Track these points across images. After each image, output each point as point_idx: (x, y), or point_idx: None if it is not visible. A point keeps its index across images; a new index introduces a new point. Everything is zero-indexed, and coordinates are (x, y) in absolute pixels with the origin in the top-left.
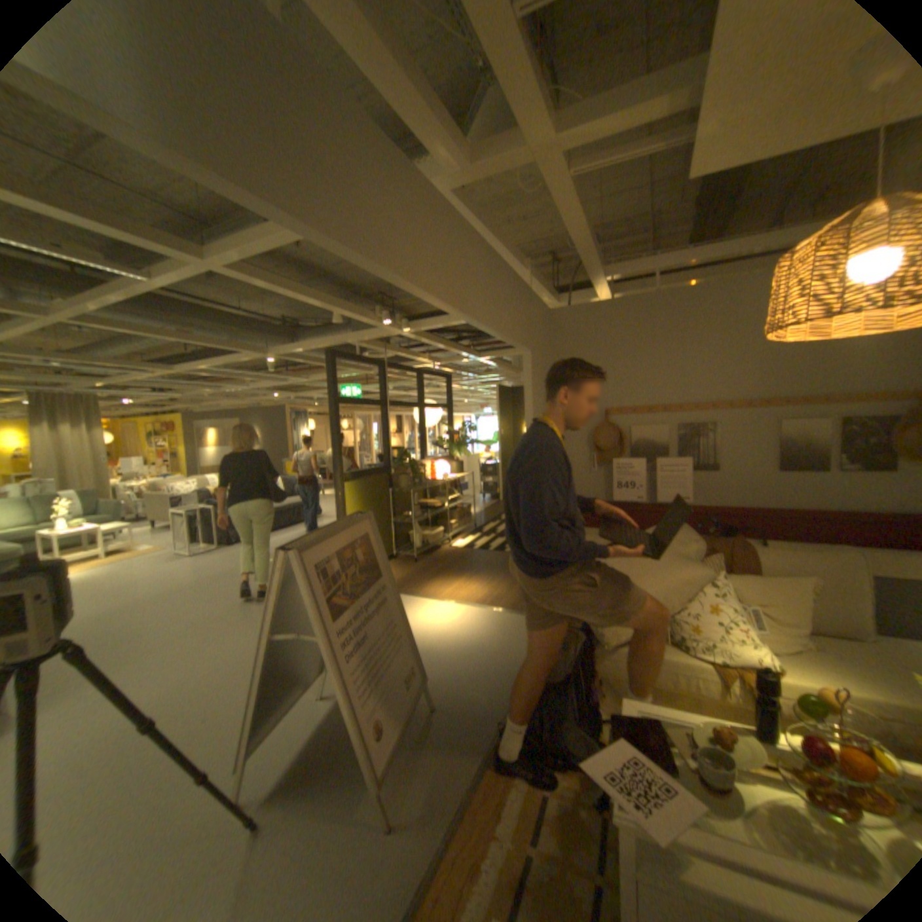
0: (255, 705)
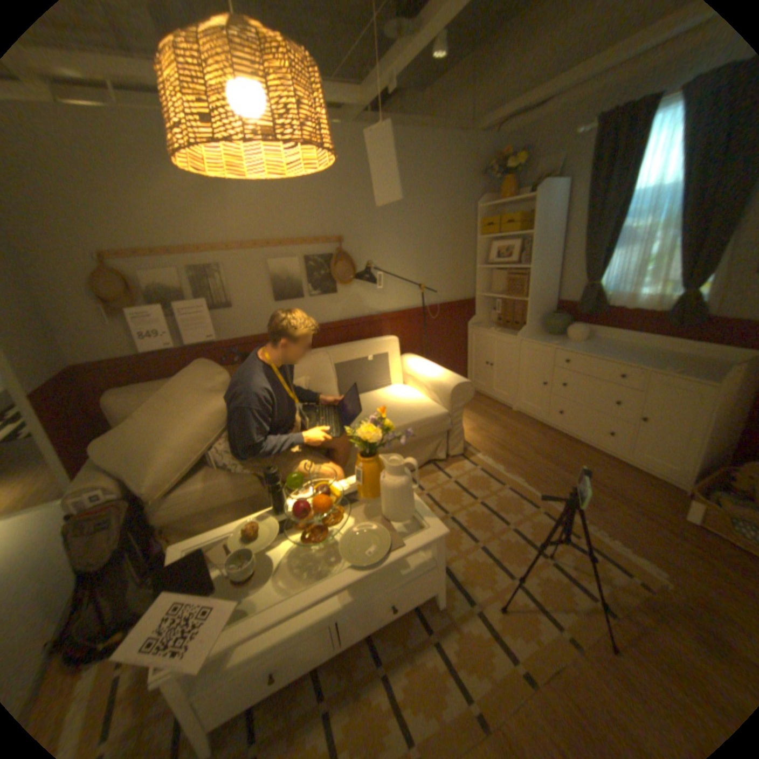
0: None
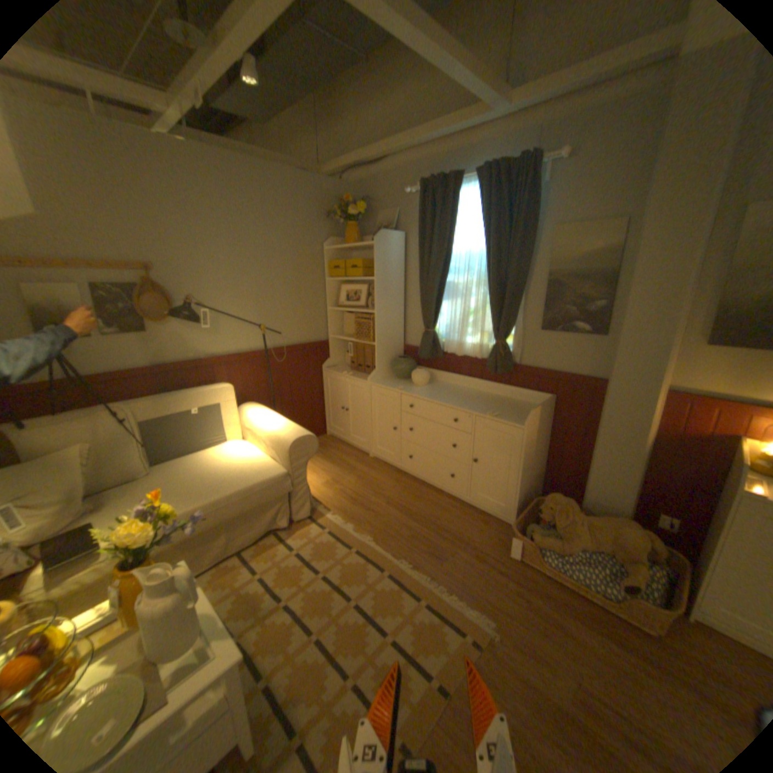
0: None
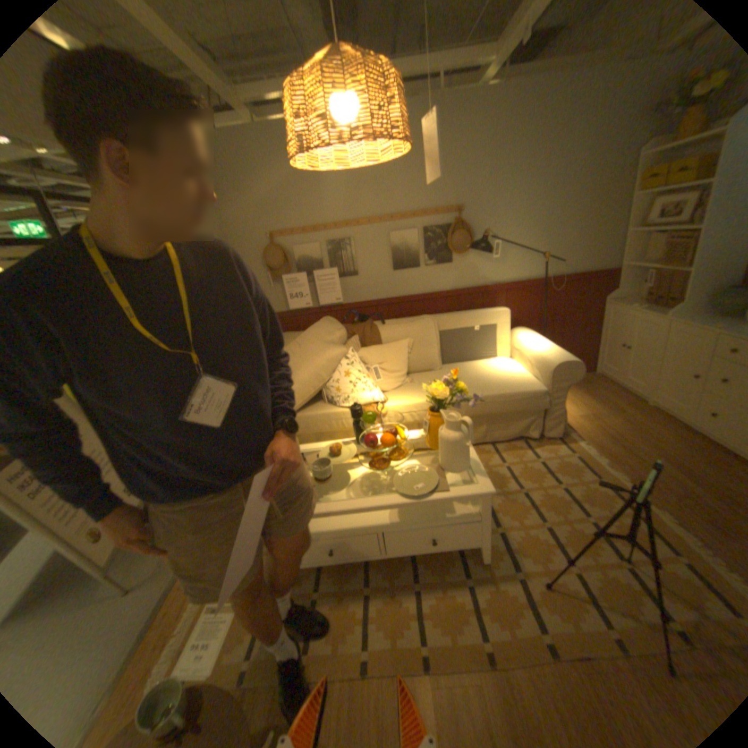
0: None
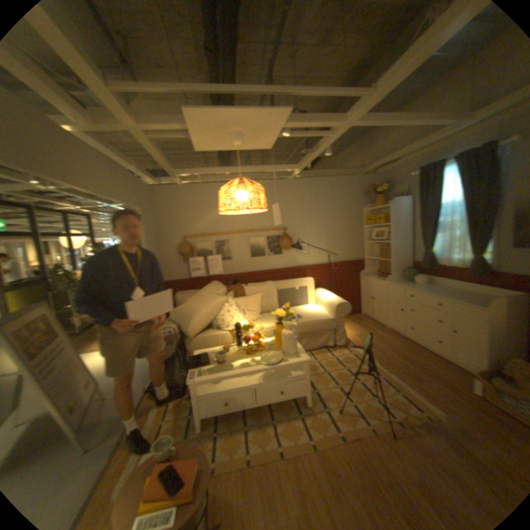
0: None
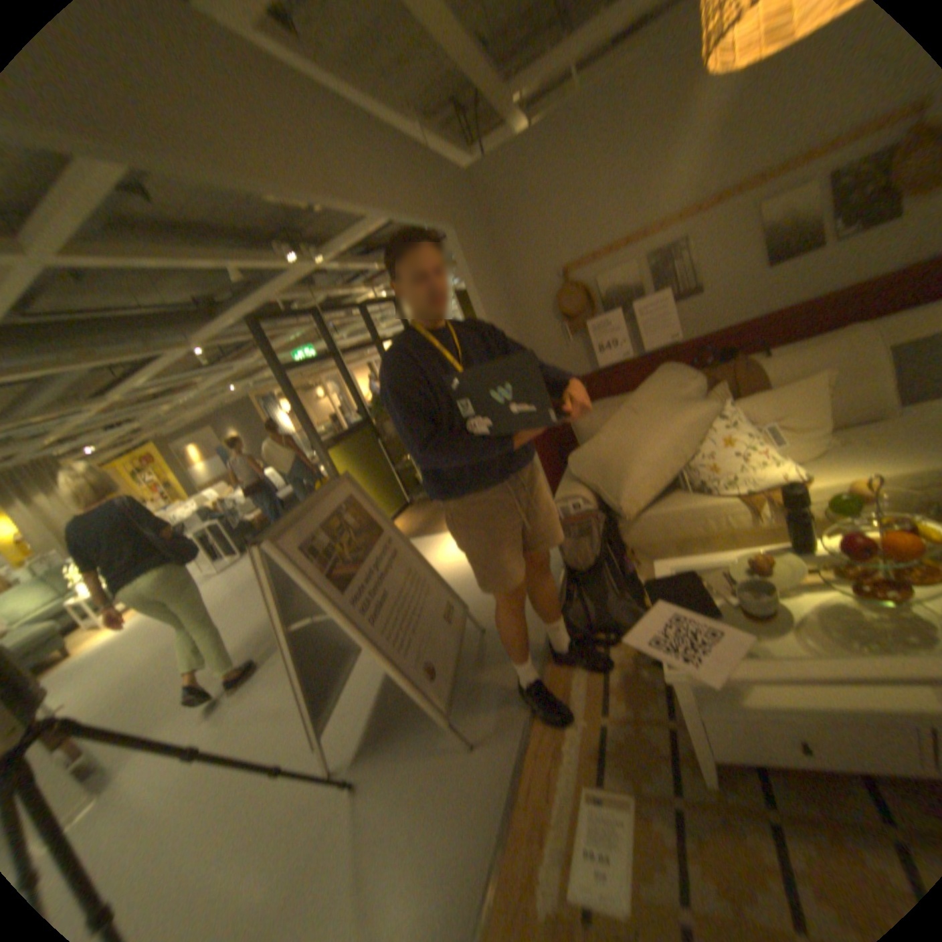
0: (302, 690)
